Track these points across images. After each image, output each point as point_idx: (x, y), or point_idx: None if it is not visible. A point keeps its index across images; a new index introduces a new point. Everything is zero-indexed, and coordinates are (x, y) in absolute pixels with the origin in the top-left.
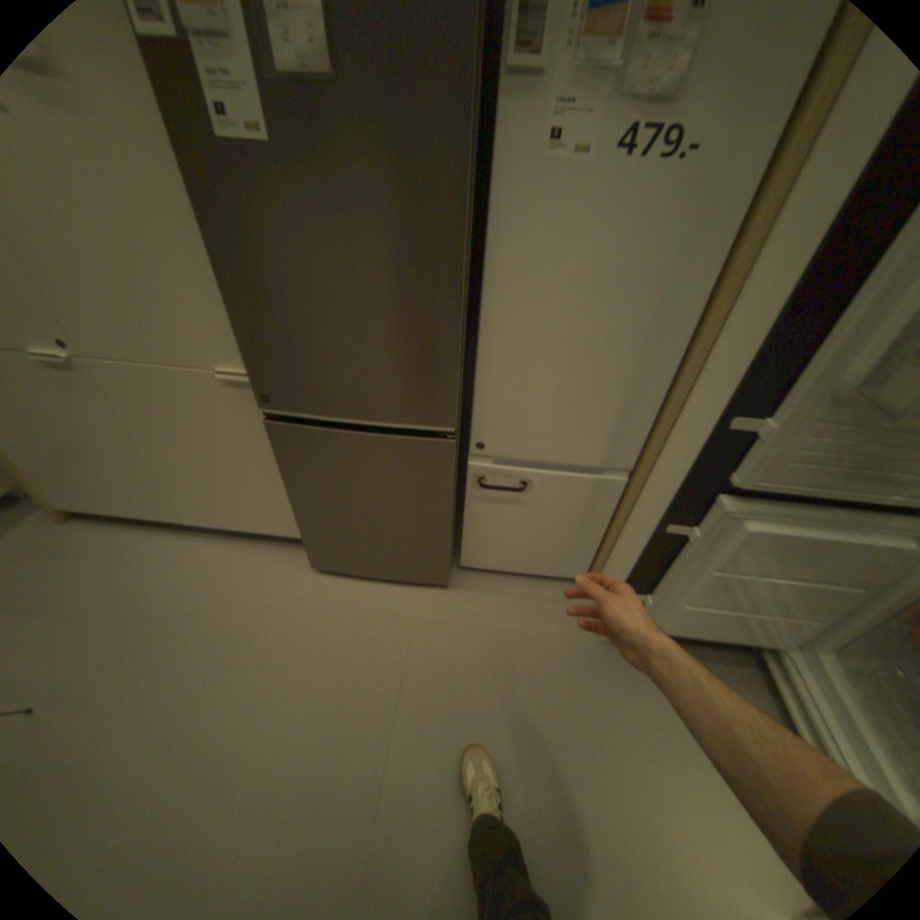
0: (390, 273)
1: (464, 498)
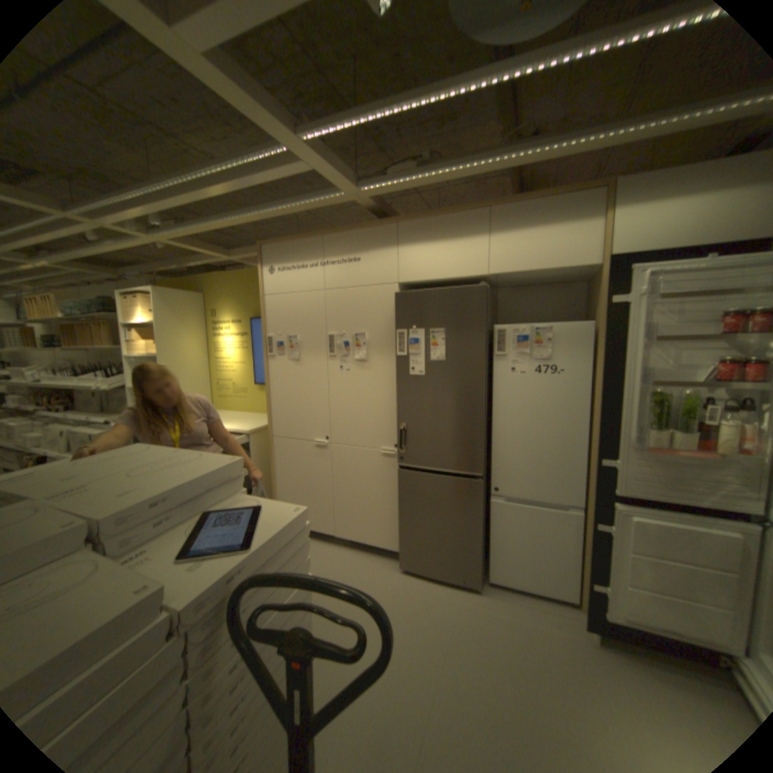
0: (457, 410)
1: (490, 529)
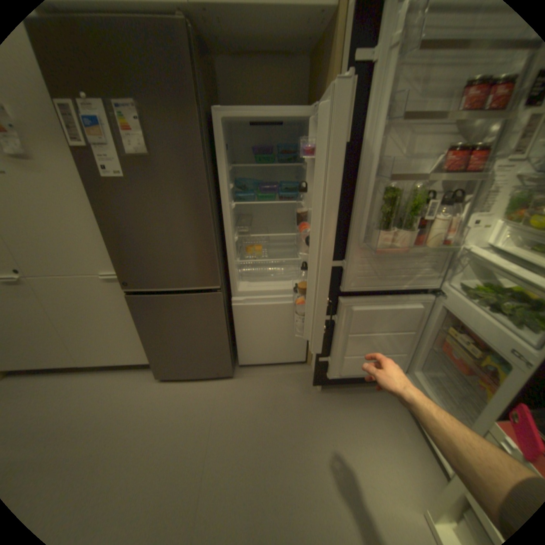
0: (179, 220)
1: (234, 325)
